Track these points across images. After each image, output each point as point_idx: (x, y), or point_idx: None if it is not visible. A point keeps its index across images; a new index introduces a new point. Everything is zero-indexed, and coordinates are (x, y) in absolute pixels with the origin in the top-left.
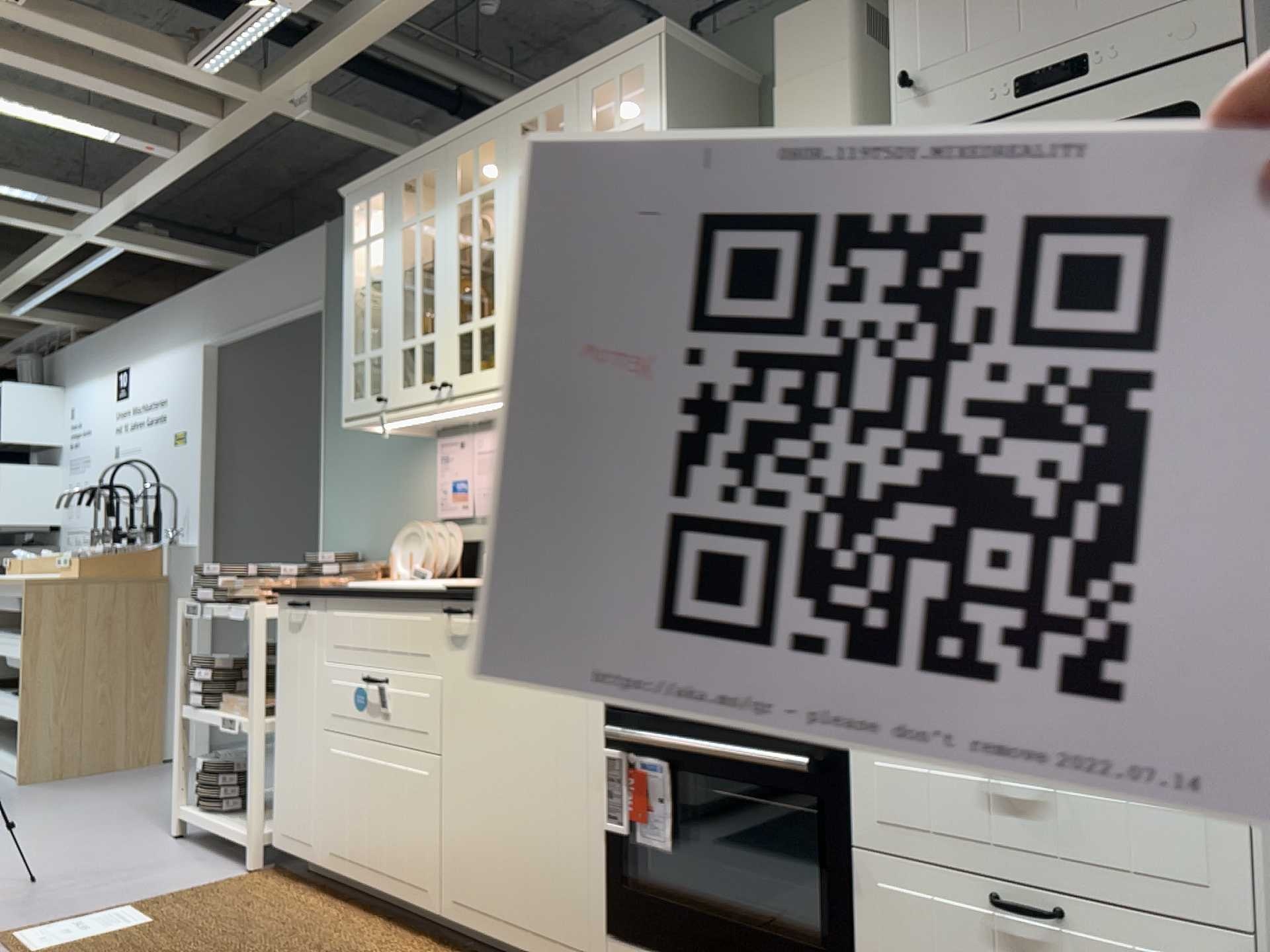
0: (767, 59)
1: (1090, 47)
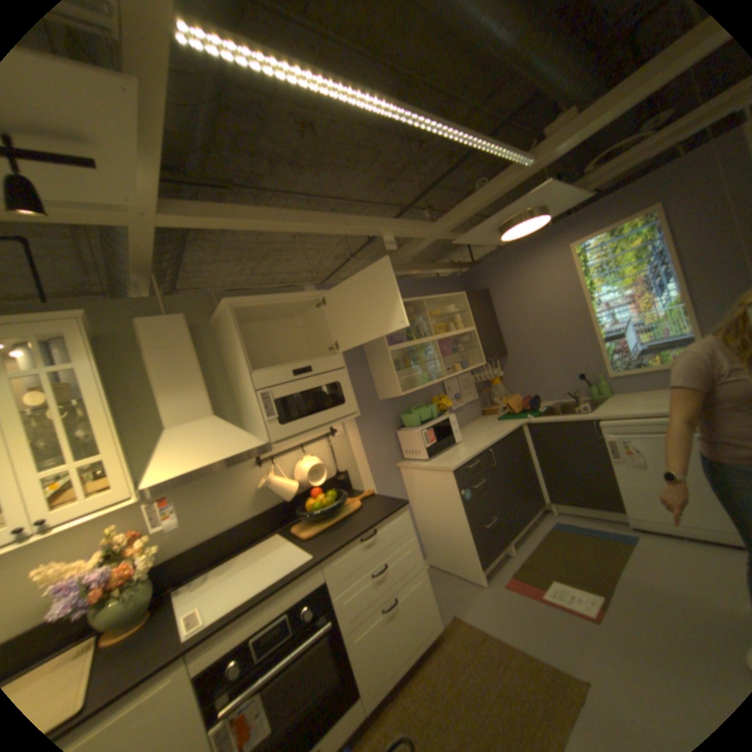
0: (95, 326)
1: (312, 365)
